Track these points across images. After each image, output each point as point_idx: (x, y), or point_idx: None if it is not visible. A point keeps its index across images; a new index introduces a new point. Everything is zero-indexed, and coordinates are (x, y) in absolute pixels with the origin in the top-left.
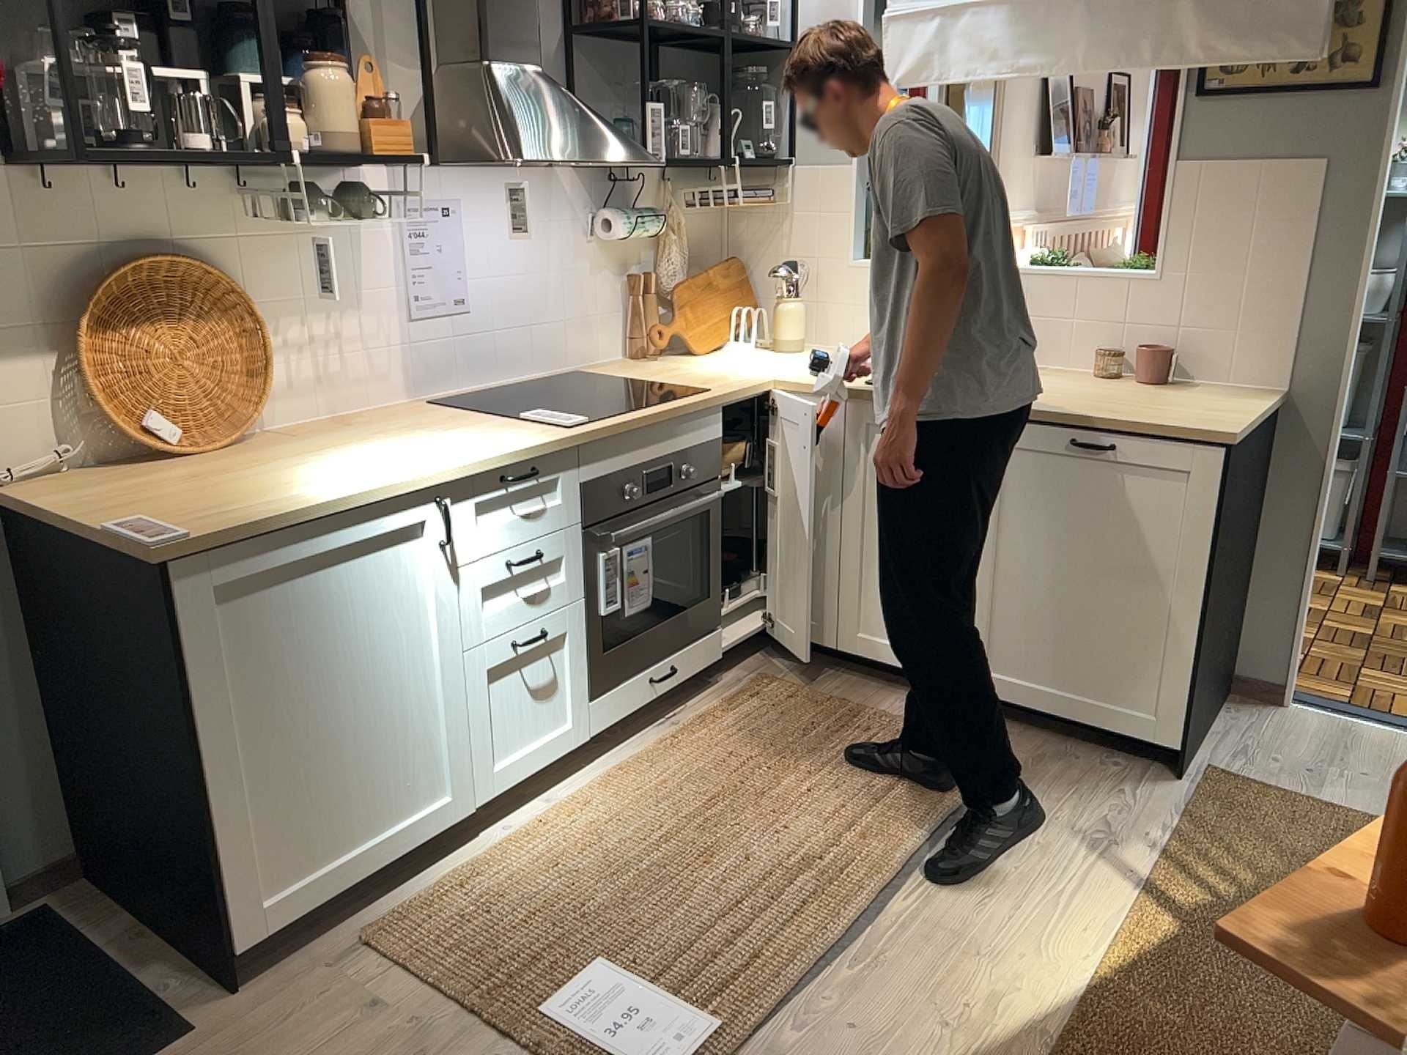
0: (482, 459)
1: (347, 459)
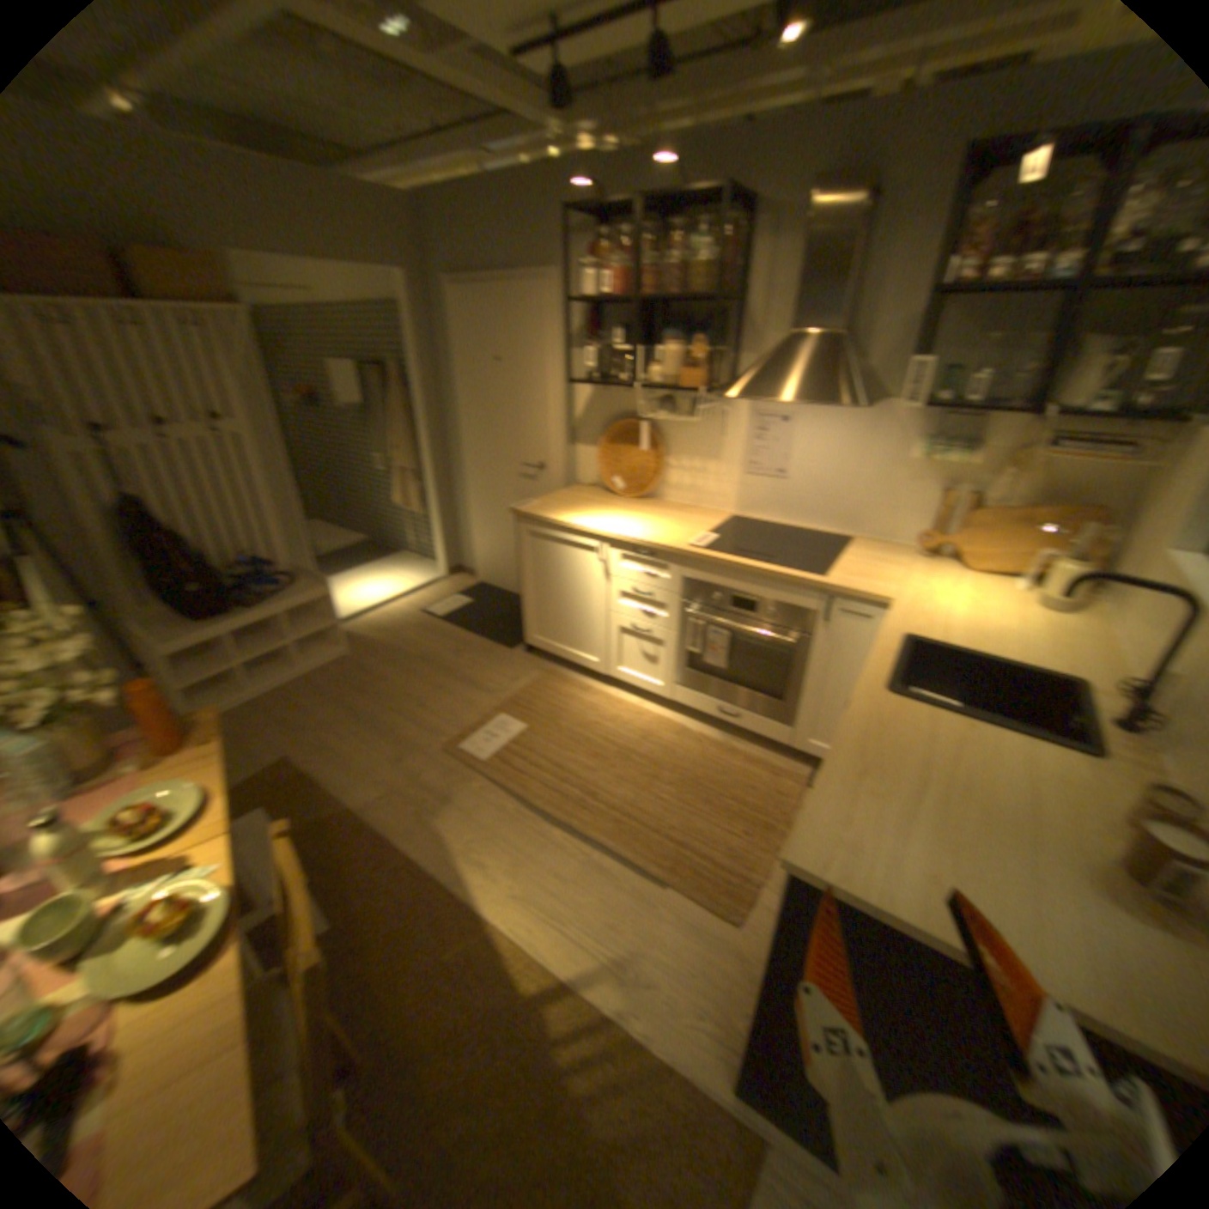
0: (620, 536)
1: (616, 516)
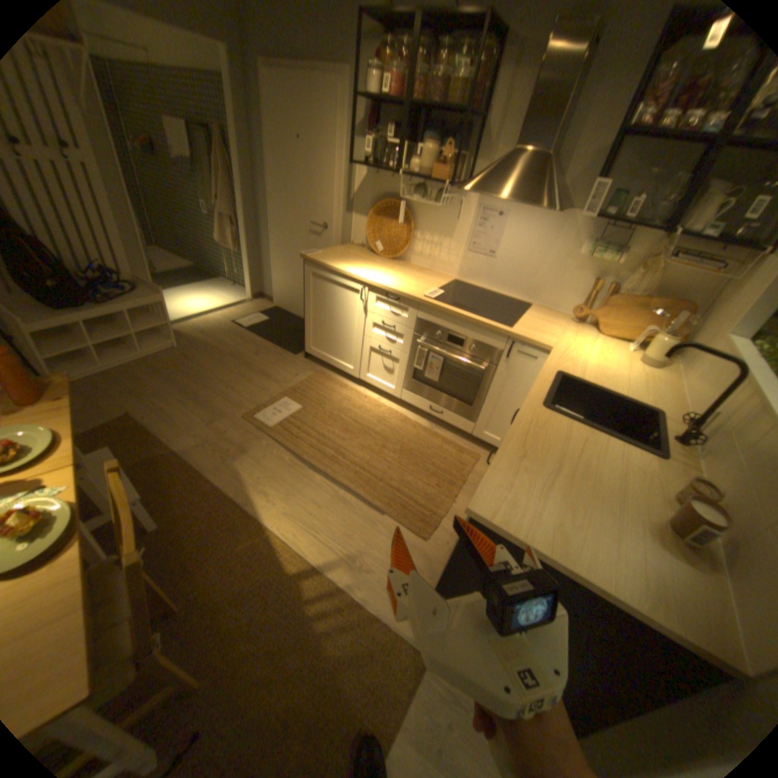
0: (380, 284)
1: (378, 270)
